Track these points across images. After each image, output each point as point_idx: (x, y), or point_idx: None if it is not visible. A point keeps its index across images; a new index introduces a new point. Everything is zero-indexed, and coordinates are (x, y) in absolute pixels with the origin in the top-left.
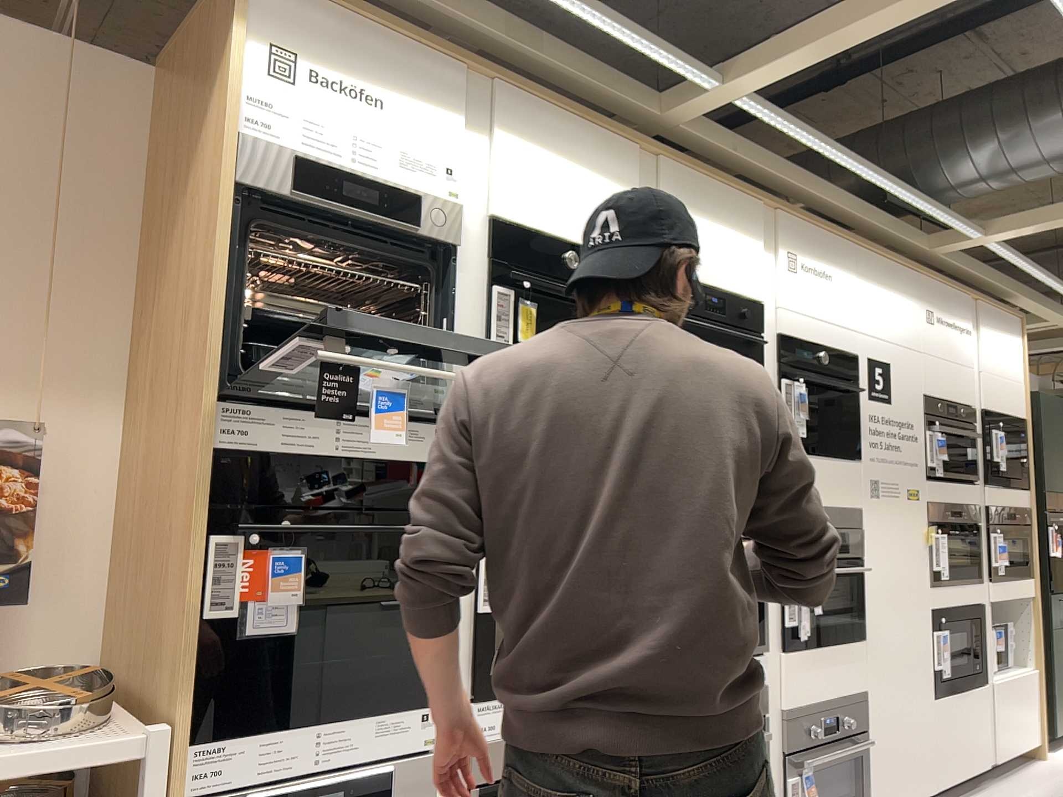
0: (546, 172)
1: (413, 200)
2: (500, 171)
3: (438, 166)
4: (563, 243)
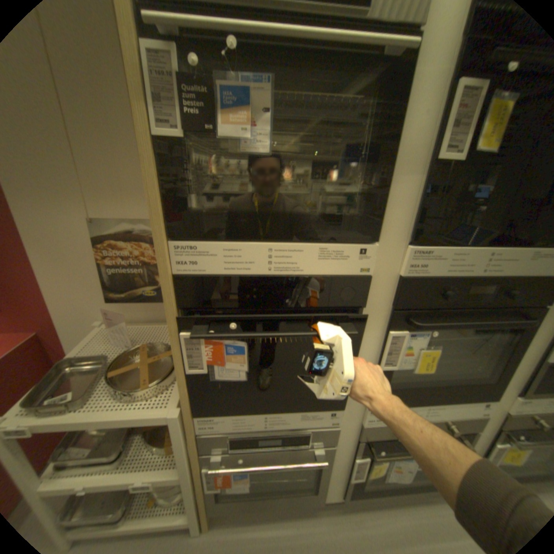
0: None
1: None
2: None
3: None
4: None
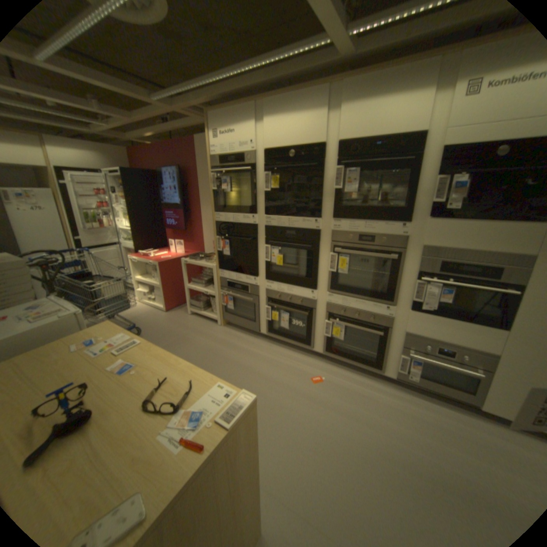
0: (281, 120)
1: (239, 154)
2: (264, 130)
3: (245, 139)
4: (289, 146)
